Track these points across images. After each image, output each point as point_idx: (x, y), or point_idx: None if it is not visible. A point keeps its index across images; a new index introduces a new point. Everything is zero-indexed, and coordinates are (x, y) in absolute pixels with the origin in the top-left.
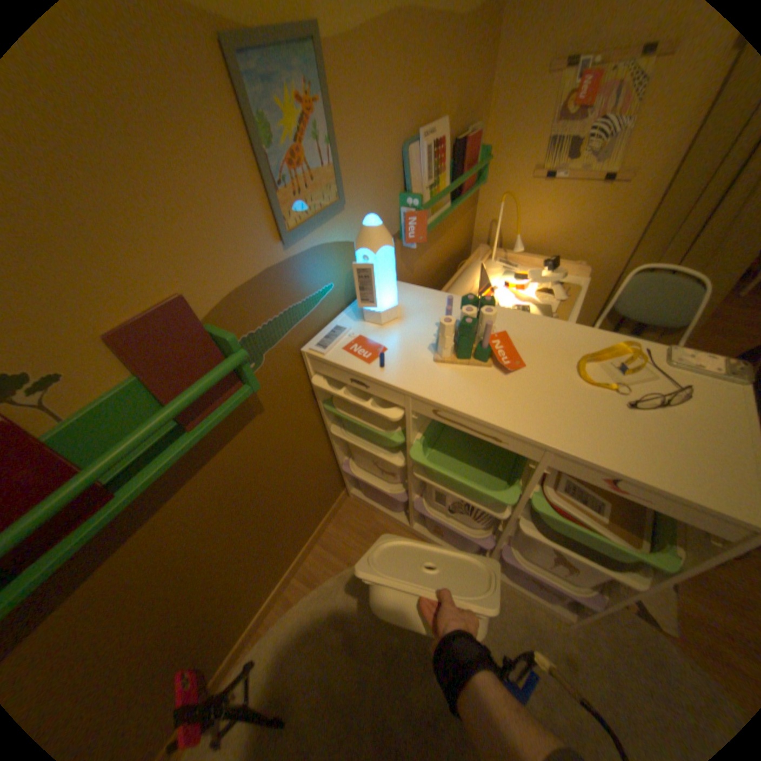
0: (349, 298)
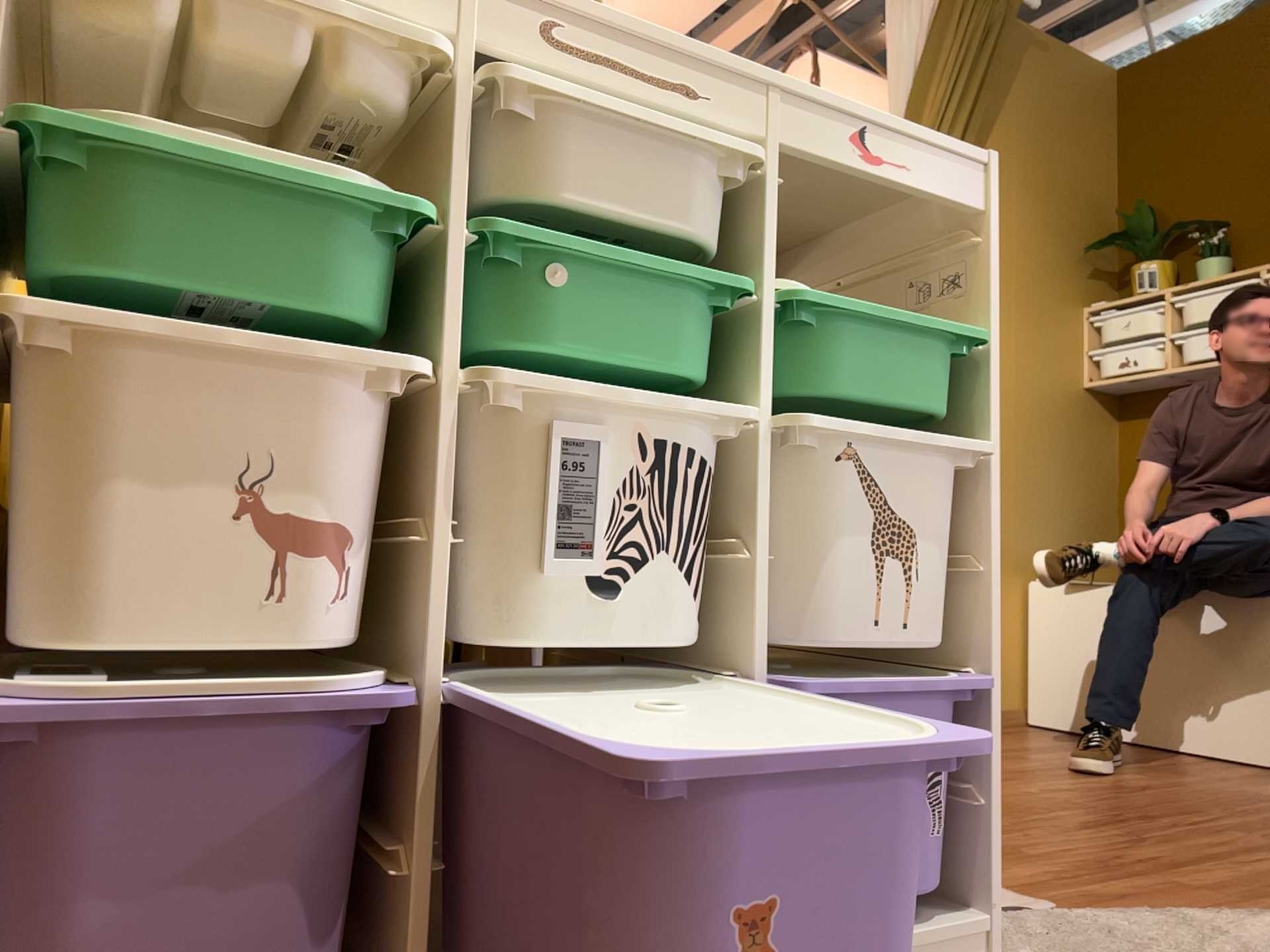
0: None
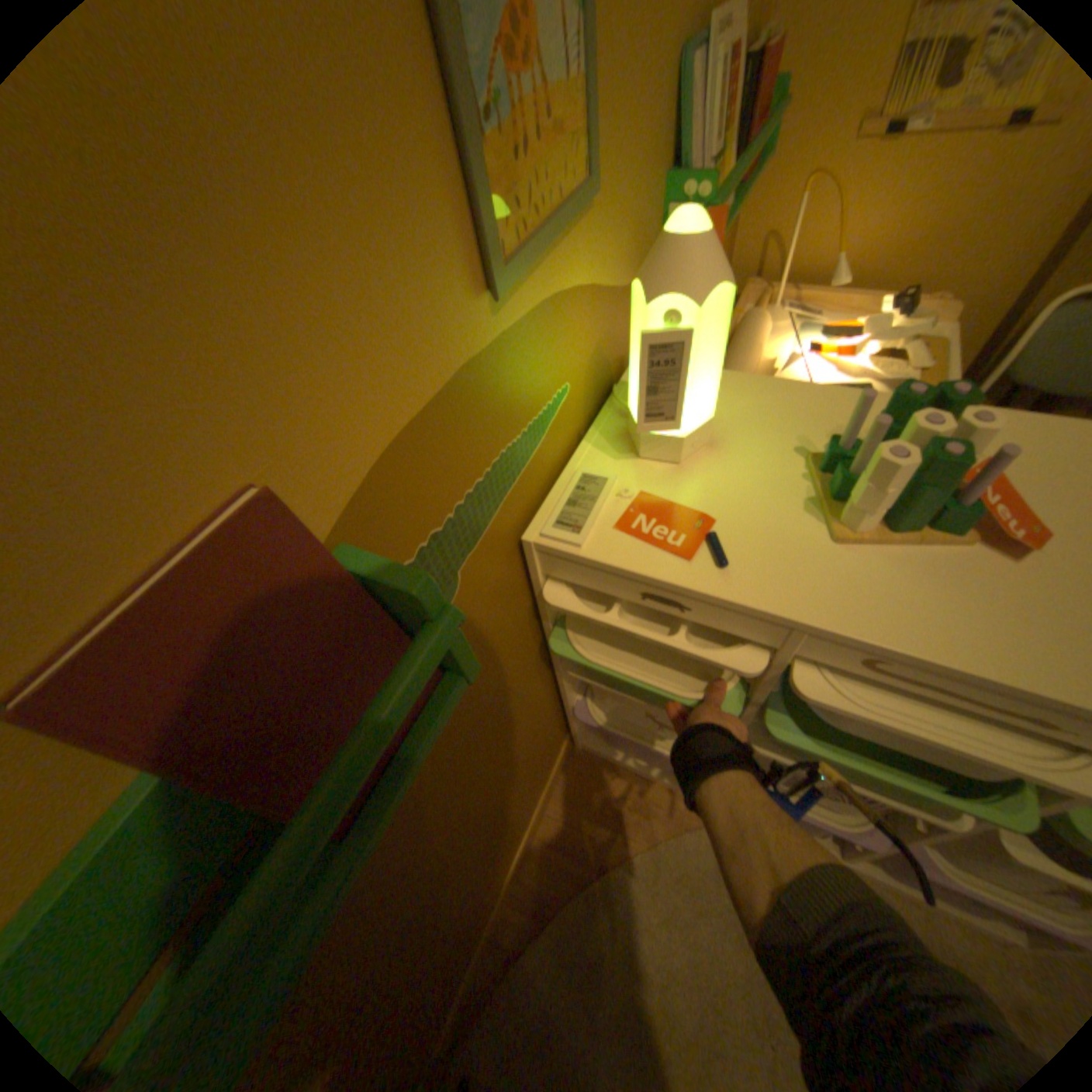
0: (590, 407)
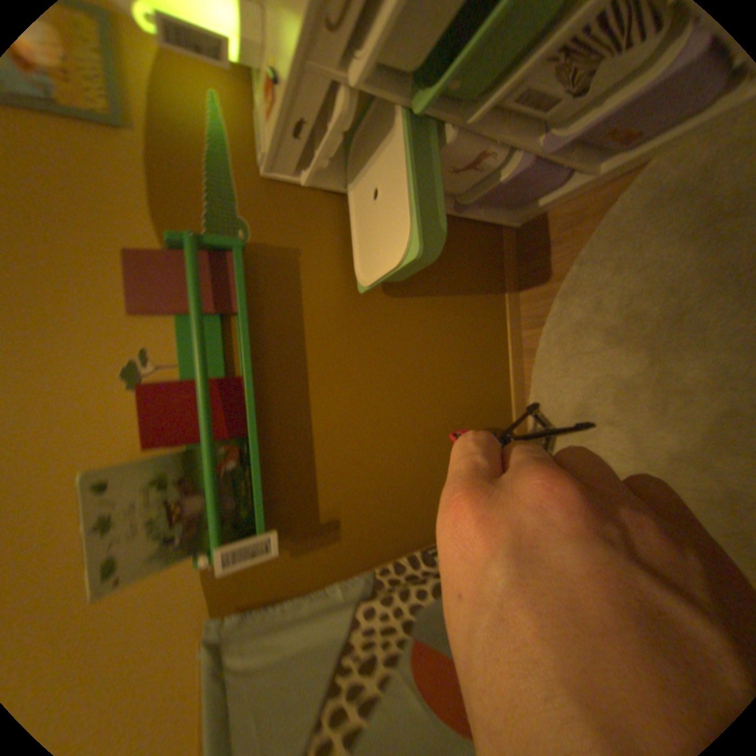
0: (248, 77)
